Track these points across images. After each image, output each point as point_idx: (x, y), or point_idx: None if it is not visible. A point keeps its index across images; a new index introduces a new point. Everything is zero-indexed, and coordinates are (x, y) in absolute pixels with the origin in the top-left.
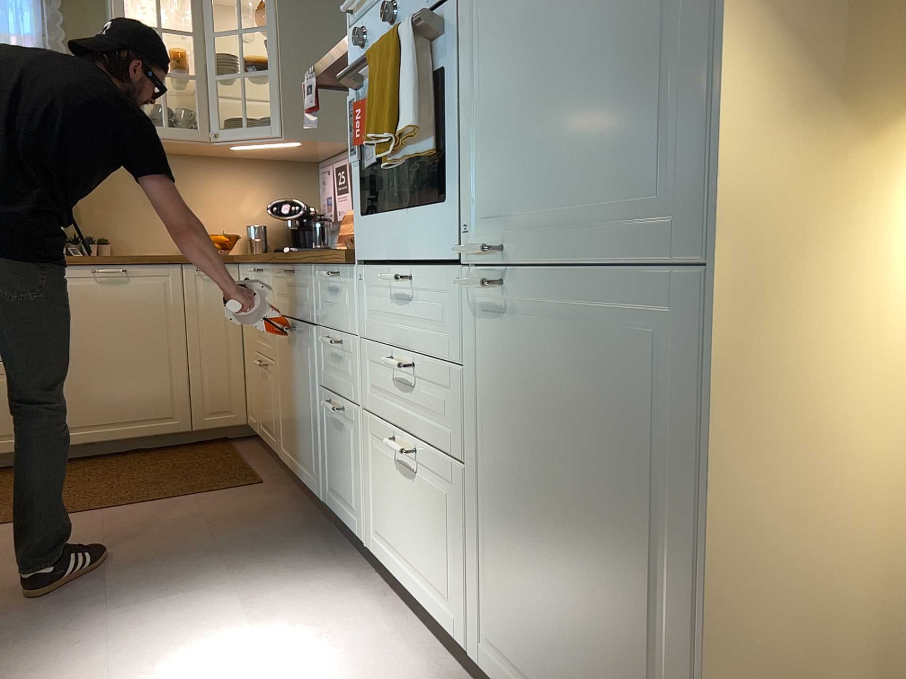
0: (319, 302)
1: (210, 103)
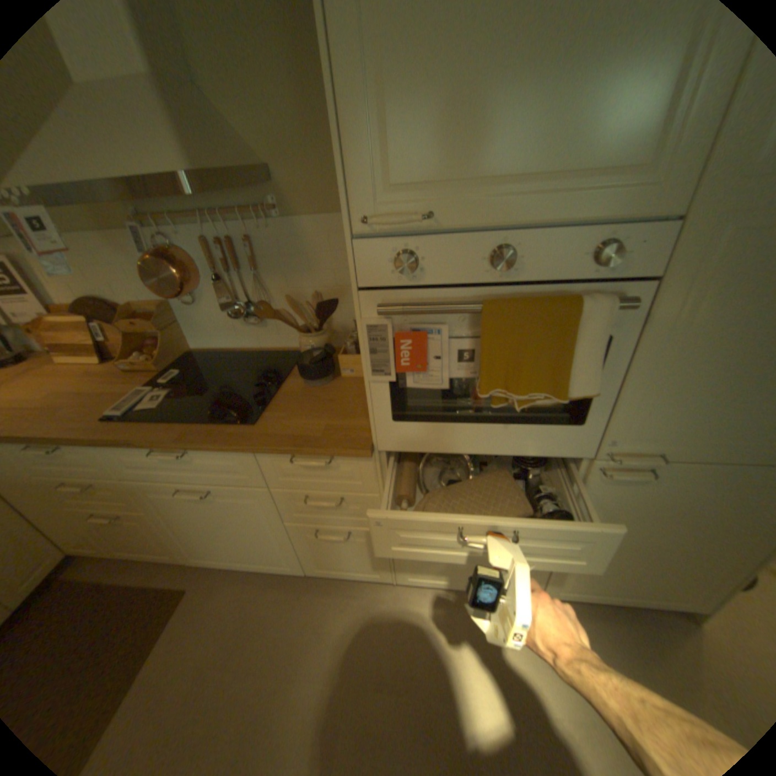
0: (276, 474)
1: None
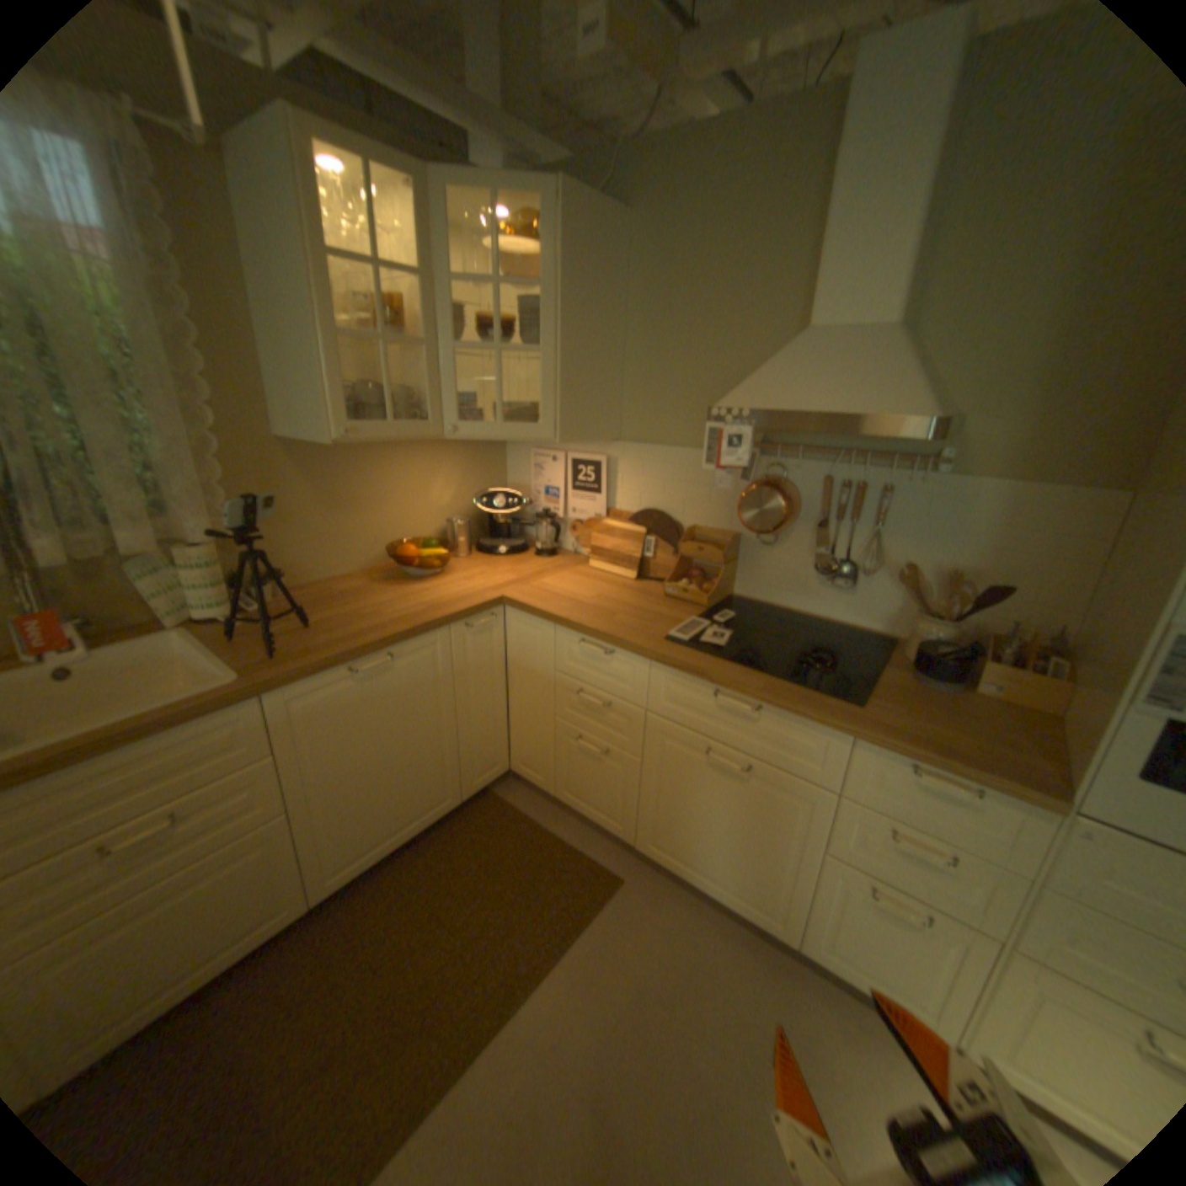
0: (869, 783)
1: (443, 384)
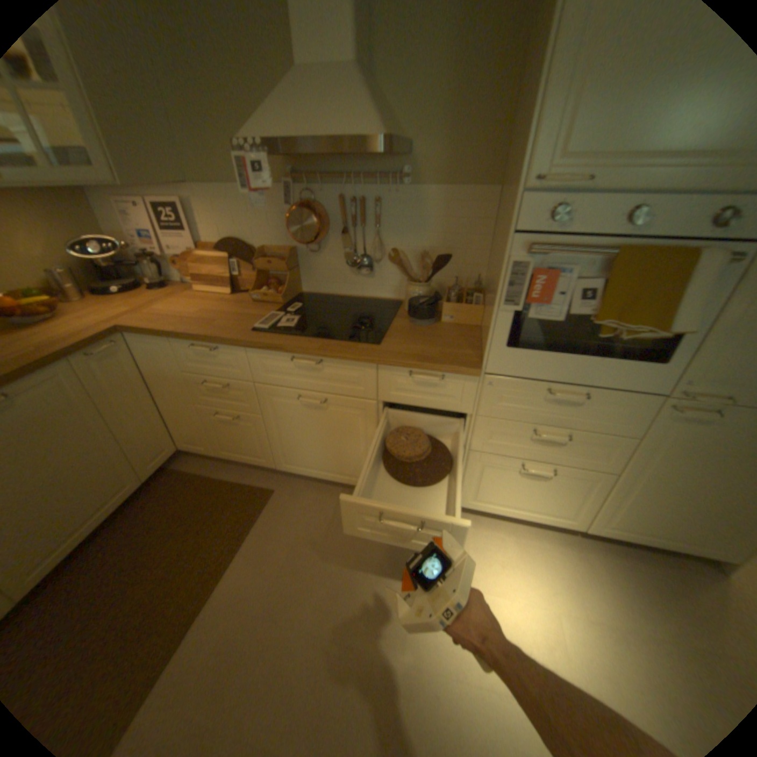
0: (390, 388)
1: None
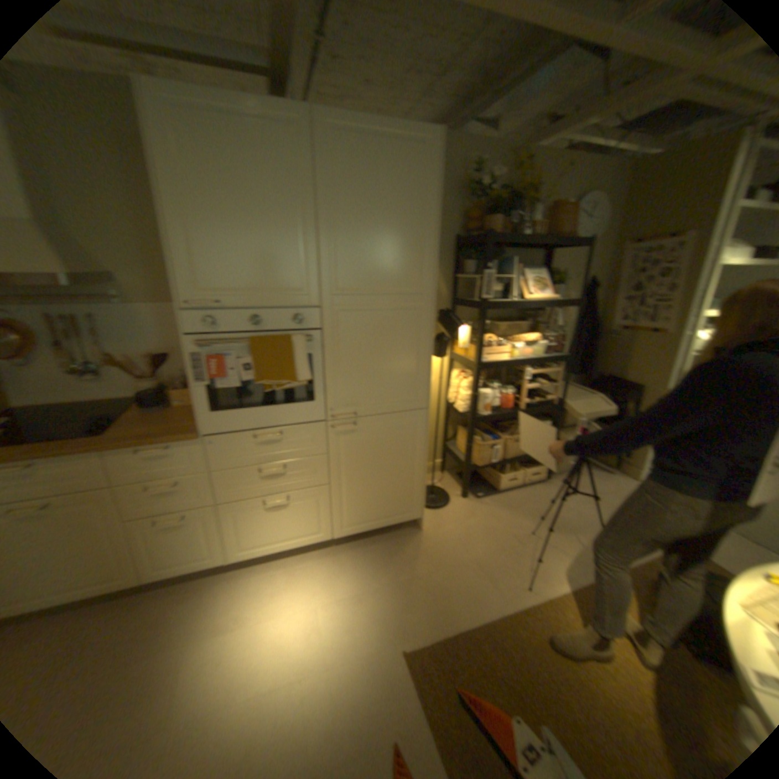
0: (115, 472)
1: None
